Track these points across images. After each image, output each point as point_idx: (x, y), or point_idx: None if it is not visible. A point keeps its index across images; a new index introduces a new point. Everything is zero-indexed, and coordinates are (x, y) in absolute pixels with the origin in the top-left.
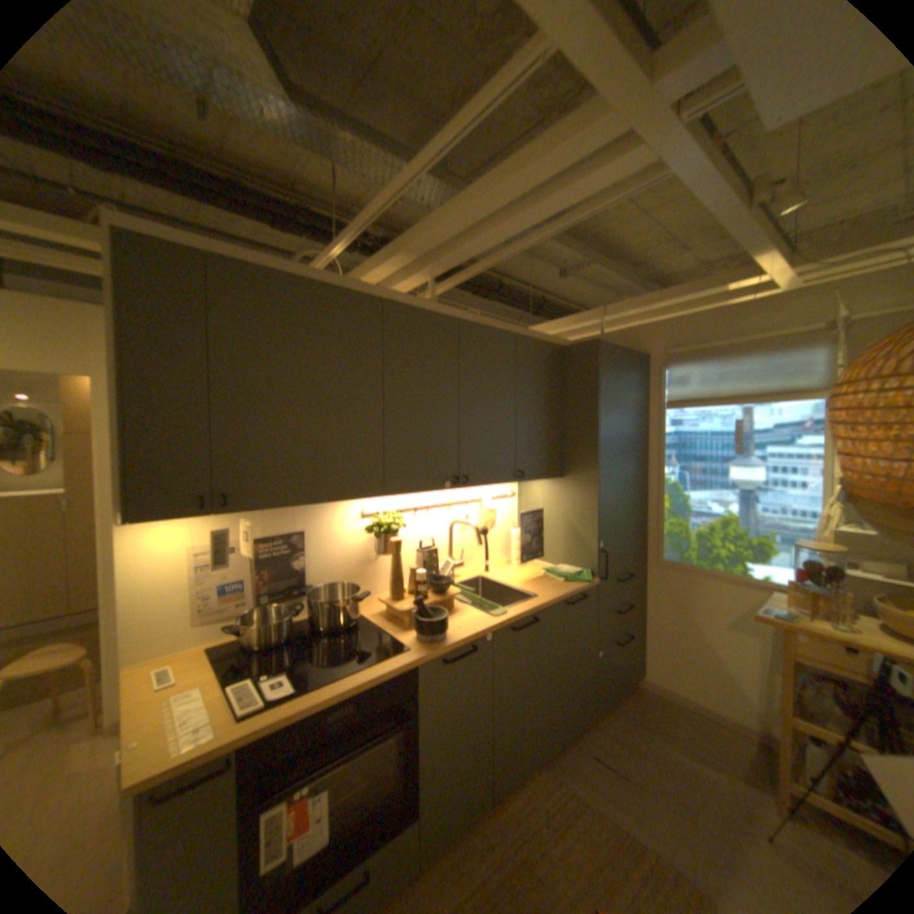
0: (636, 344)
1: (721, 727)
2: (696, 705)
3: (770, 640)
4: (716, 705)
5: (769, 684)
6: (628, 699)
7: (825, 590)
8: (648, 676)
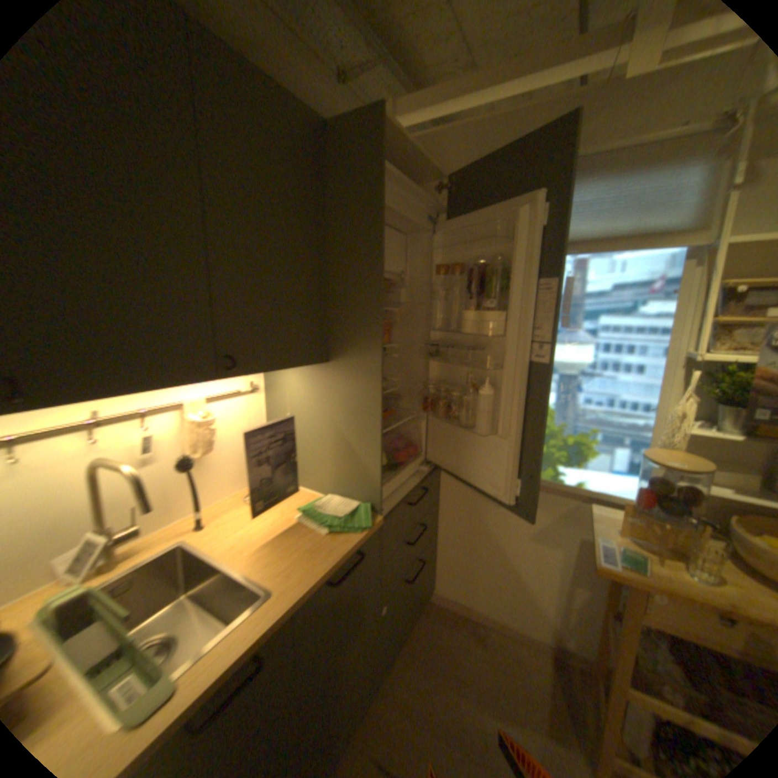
0: (438, 162)
1: (513, 643)
2: (488, 619)
3: (575, 553)
4: (509, 619)
5: (568, 598)
6: (416, 625)
7: (679, 518)
8: (437, 589)
